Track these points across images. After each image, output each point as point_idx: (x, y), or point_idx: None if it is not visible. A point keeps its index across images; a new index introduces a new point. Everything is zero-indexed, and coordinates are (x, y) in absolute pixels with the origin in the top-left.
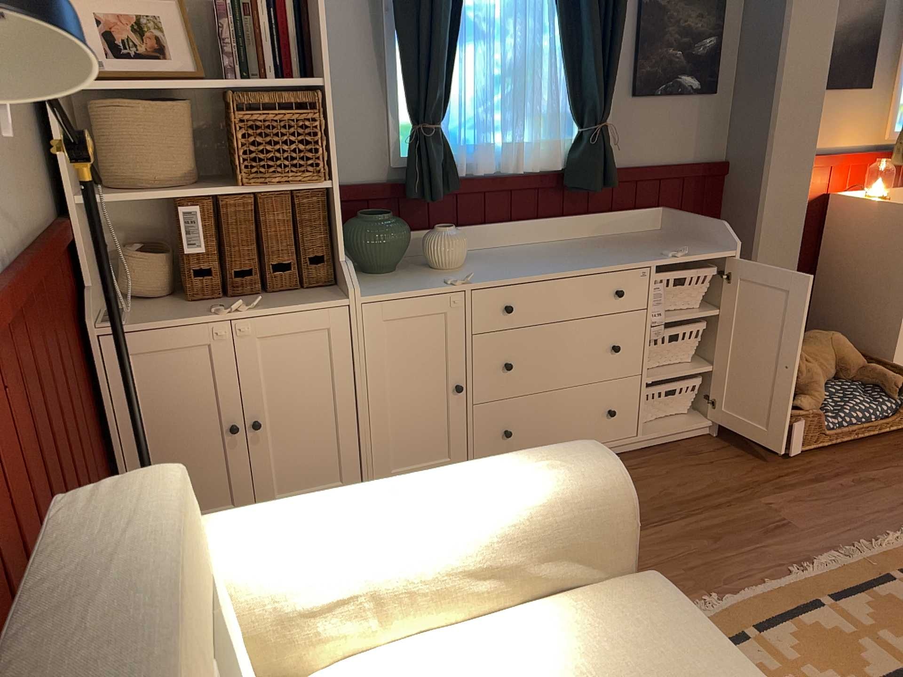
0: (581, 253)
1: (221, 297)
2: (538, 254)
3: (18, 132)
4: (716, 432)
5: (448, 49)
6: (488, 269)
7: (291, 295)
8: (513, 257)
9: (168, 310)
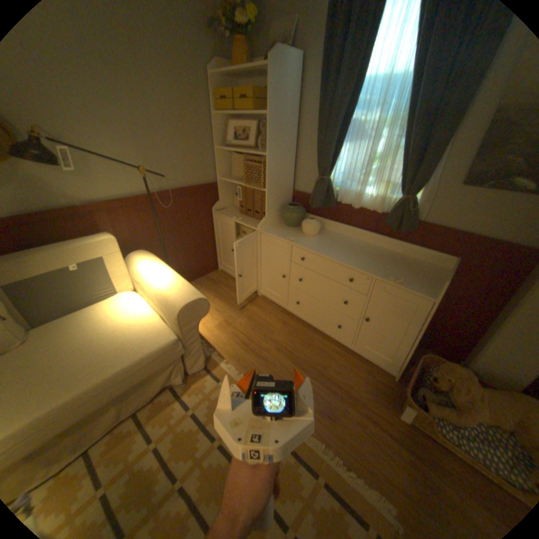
0: (368, 255)
1: (245, 214)
2: (351, 246)
3: (196, 159)
4: (398, 378)
5: (334, 143)
6: (316, 241)
7: (257, 221)
8: (339, 242)
9: (232, 212)
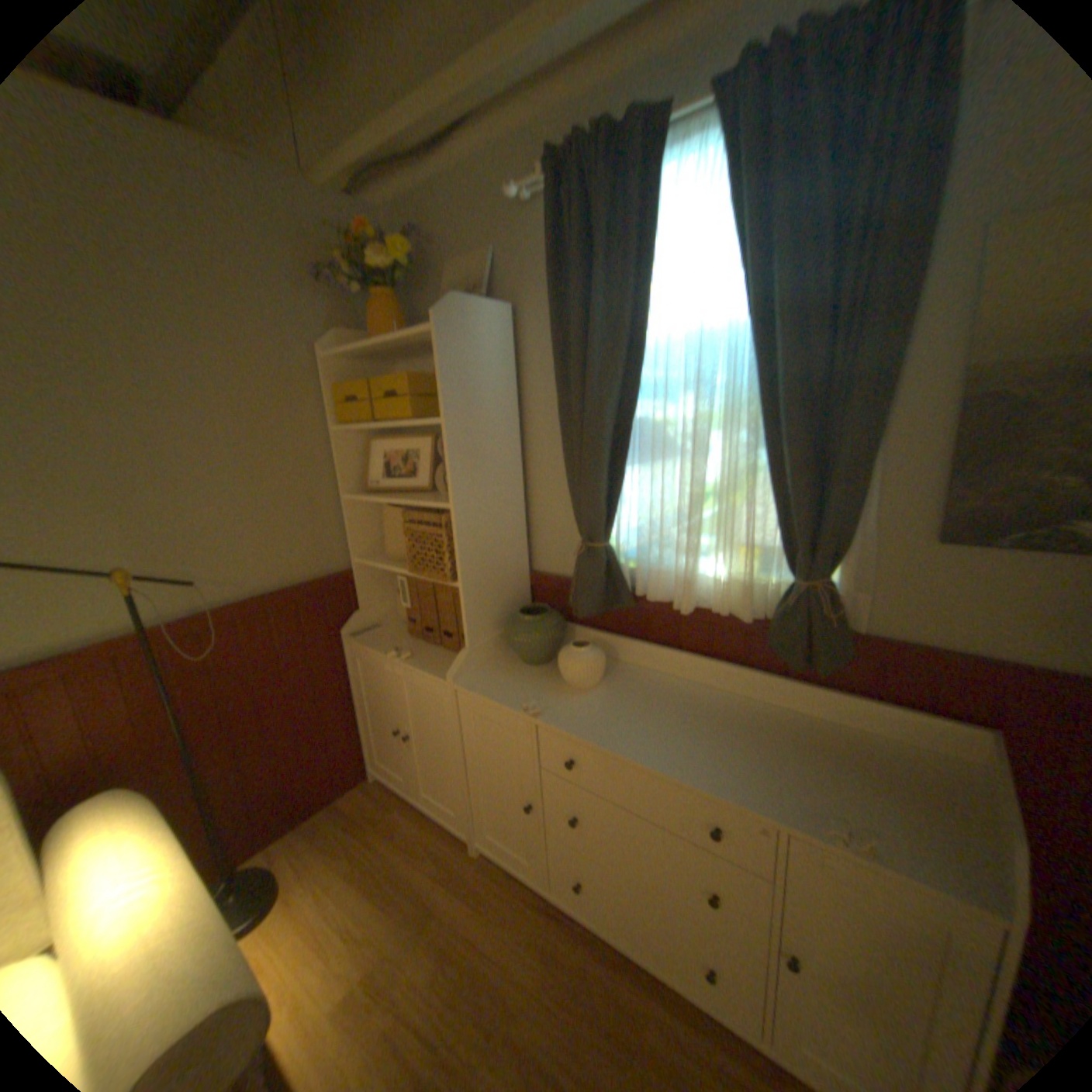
0: (744, 738)
1: (423, 637)
2: (694, 711)
3: (295, 526)
4: None
5: (604, 470)
6: (601, 704)
7: (449, 655)
8: (661, 701)
9: (392, 635)
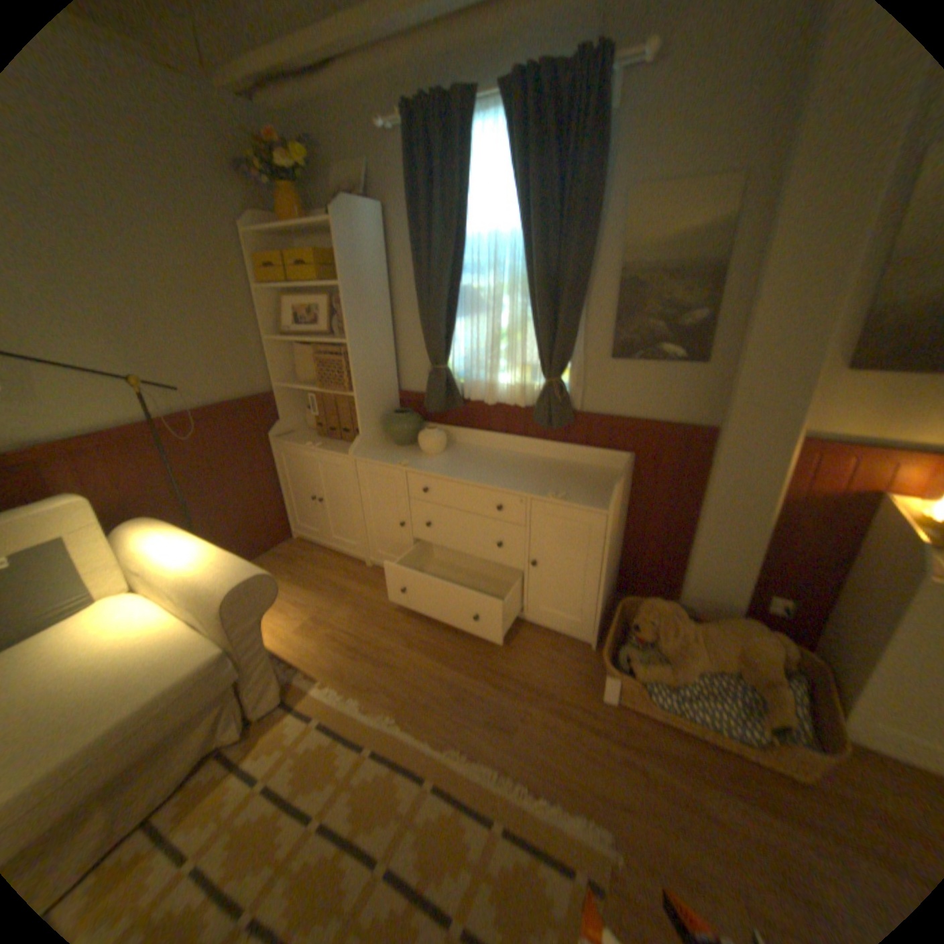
0: (517, 468)
1: (328, 436)
2: (494, 460)
3: (231, 358)
4: (594, 644)
5: (442, 319)
6: (443, 460)
7: (347, 444)
8: (477, 457)
9: (305, 436)
